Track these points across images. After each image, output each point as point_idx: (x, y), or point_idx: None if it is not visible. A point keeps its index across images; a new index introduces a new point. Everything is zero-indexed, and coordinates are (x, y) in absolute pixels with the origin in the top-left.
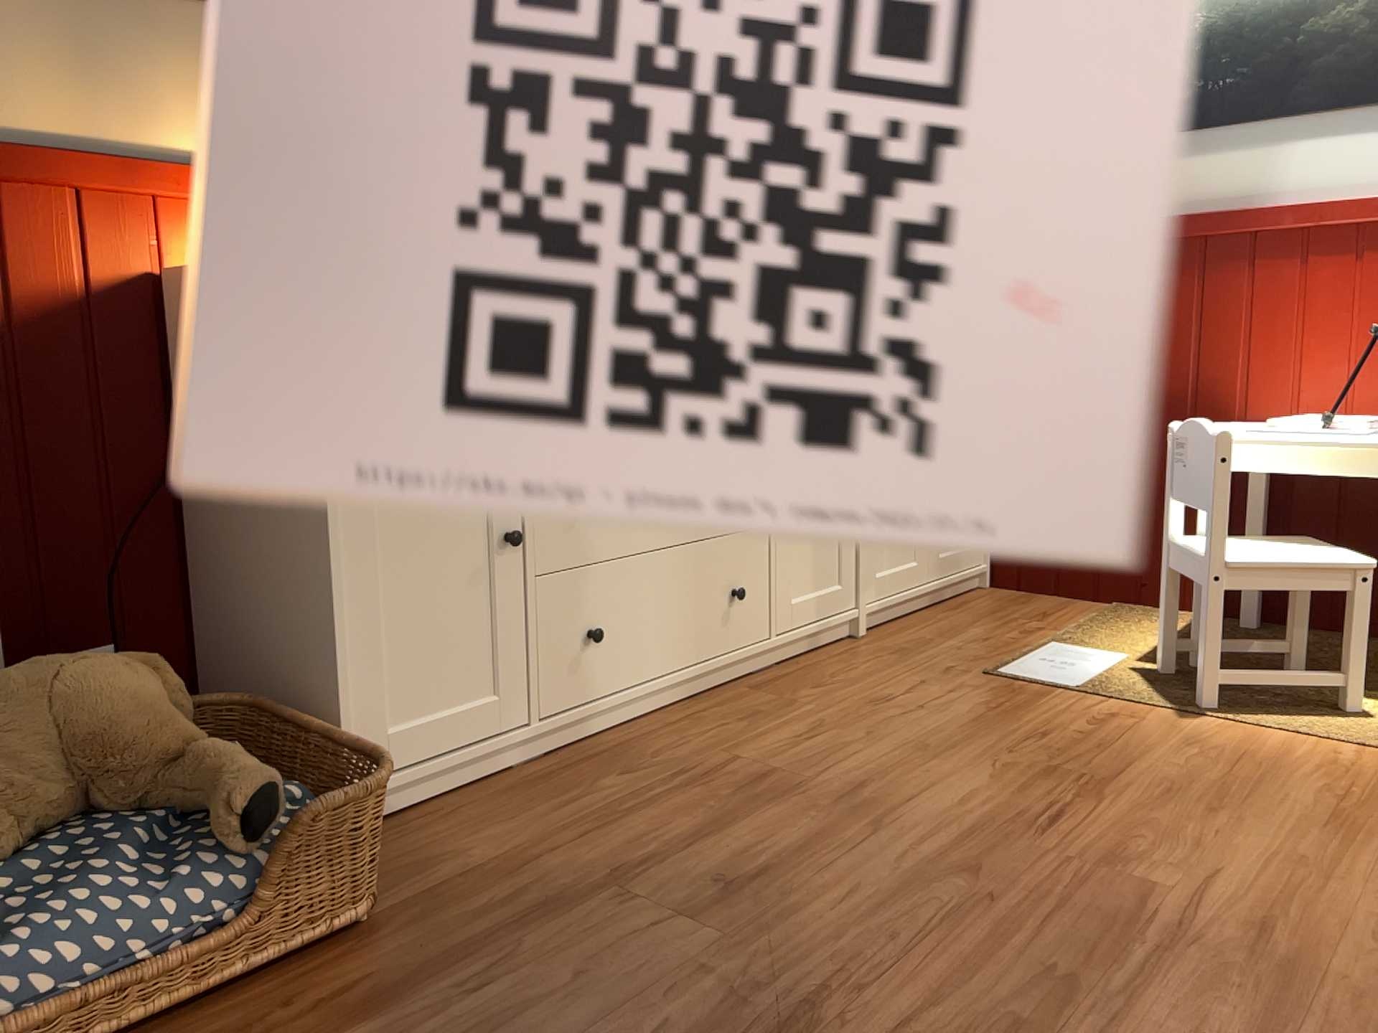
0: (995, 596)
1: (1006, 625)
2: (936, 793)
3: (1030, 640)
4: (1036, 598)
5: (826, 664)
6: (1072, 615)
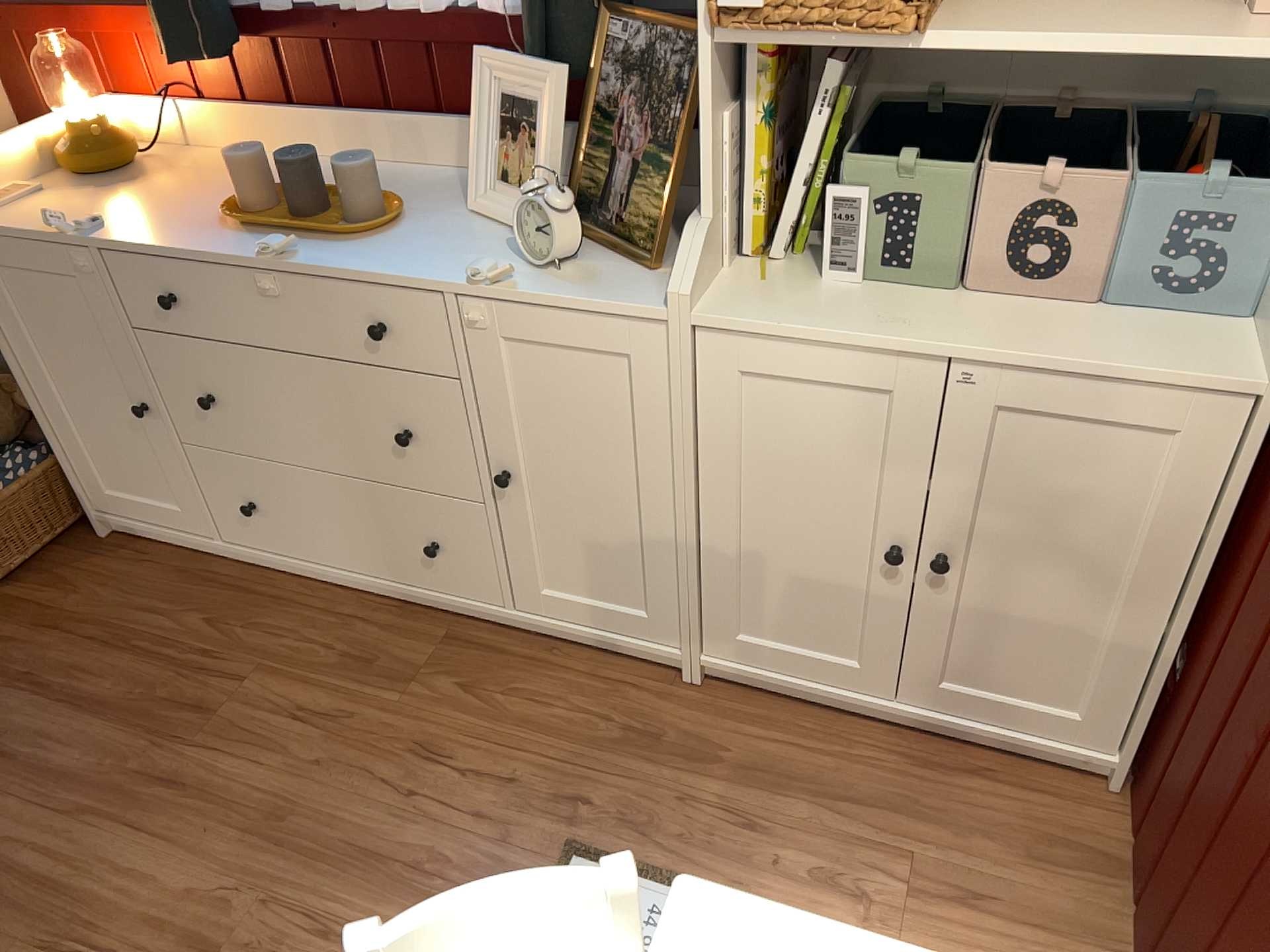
0: (1061, 811)
1: (851, 848)
2: (153, 848)
3: (773, 889)
4: (1099, 878)
5: (561, 676)
6: (988, 949)
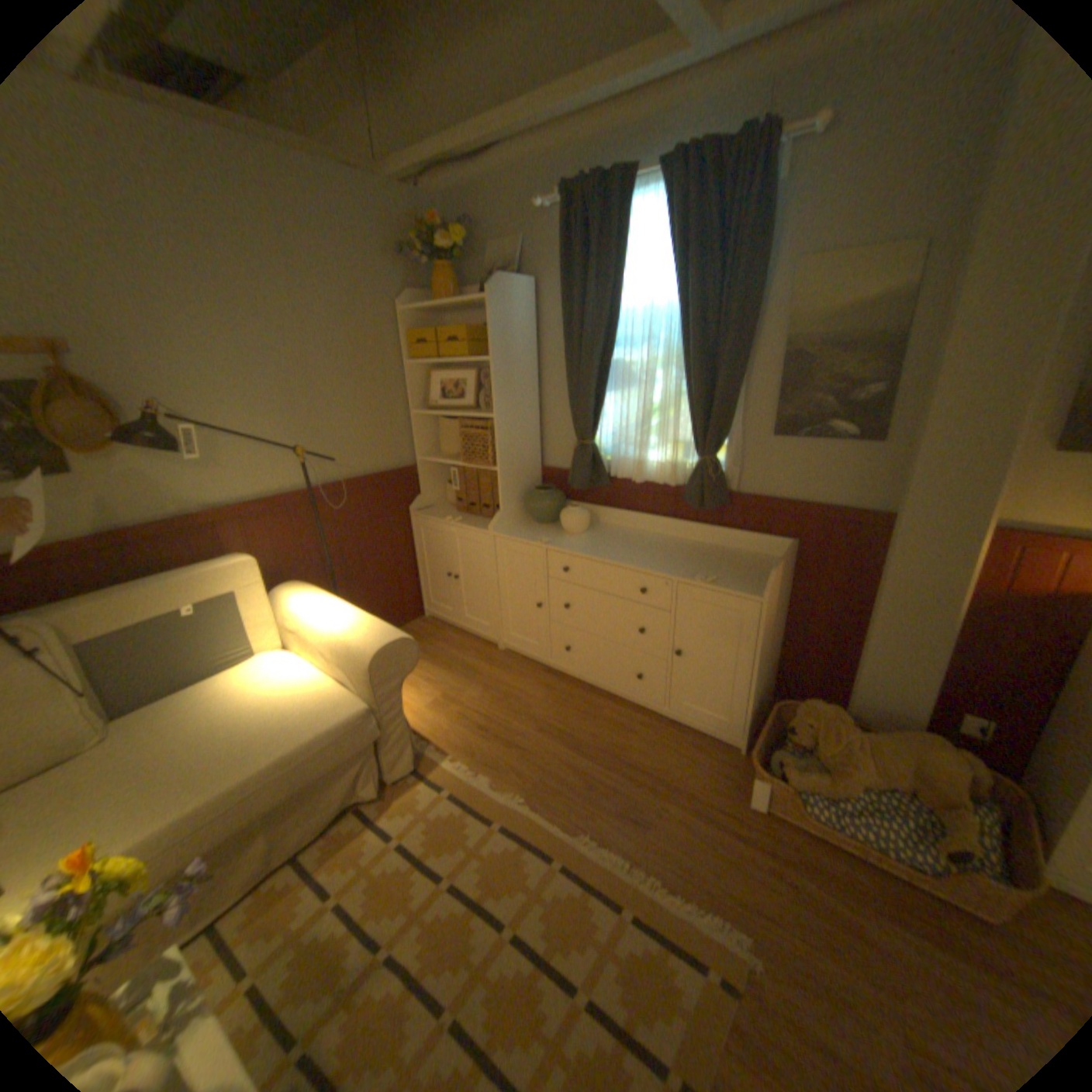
0: None
1: None
2: None
3: None
4: None
5: None
6: None
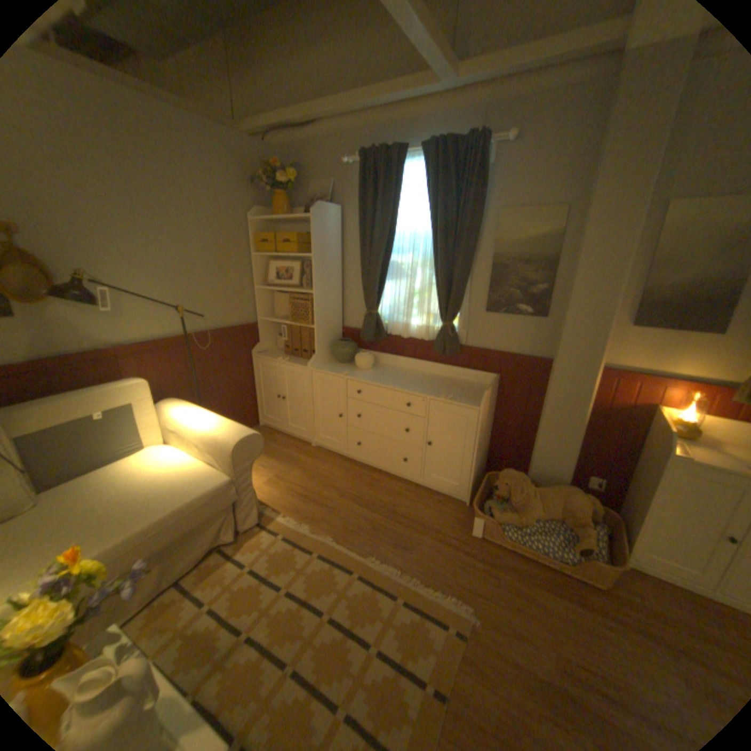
0: None
1: None
2: None
3: None
4: None
5: None
6: None
